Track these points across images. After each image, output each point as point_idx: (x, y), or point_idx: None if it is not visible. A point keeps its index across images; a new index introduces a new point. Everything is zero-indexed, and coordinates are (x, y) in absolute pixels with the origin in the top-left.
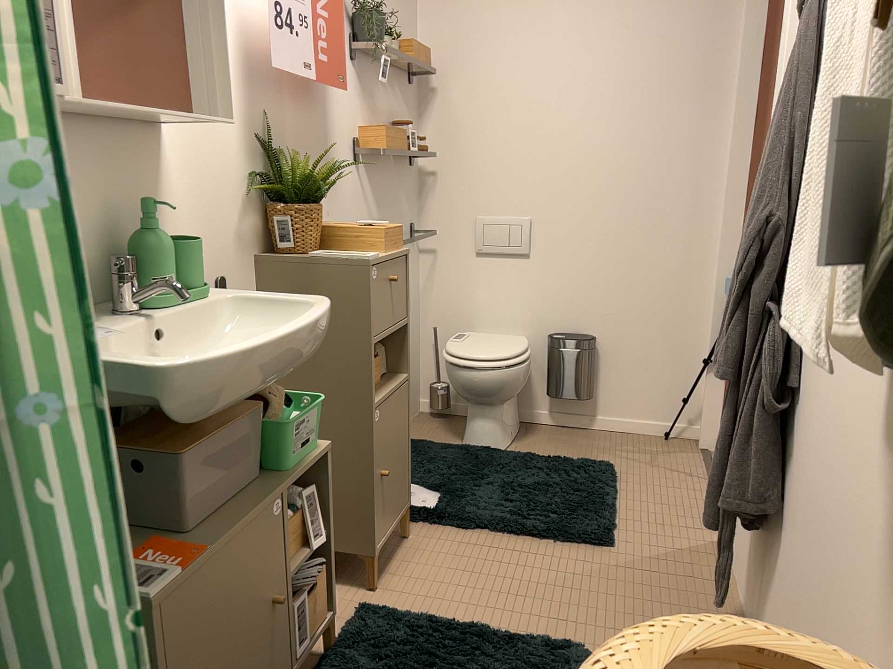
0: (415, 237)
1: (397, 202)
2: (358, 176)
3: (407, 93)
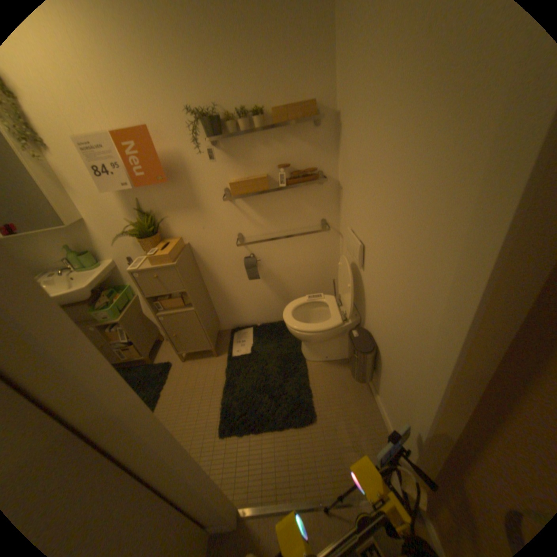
0: (317, 229)
1: (295, 210)
2: (233, 206)
3: (310, 133)
